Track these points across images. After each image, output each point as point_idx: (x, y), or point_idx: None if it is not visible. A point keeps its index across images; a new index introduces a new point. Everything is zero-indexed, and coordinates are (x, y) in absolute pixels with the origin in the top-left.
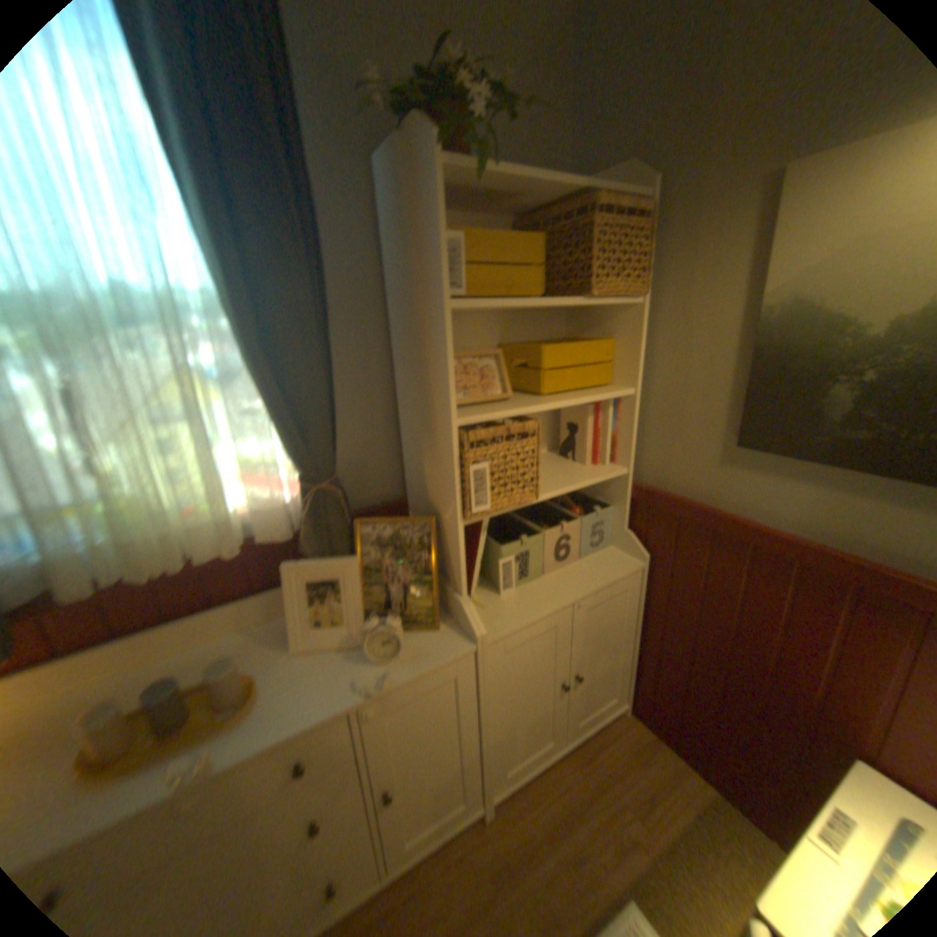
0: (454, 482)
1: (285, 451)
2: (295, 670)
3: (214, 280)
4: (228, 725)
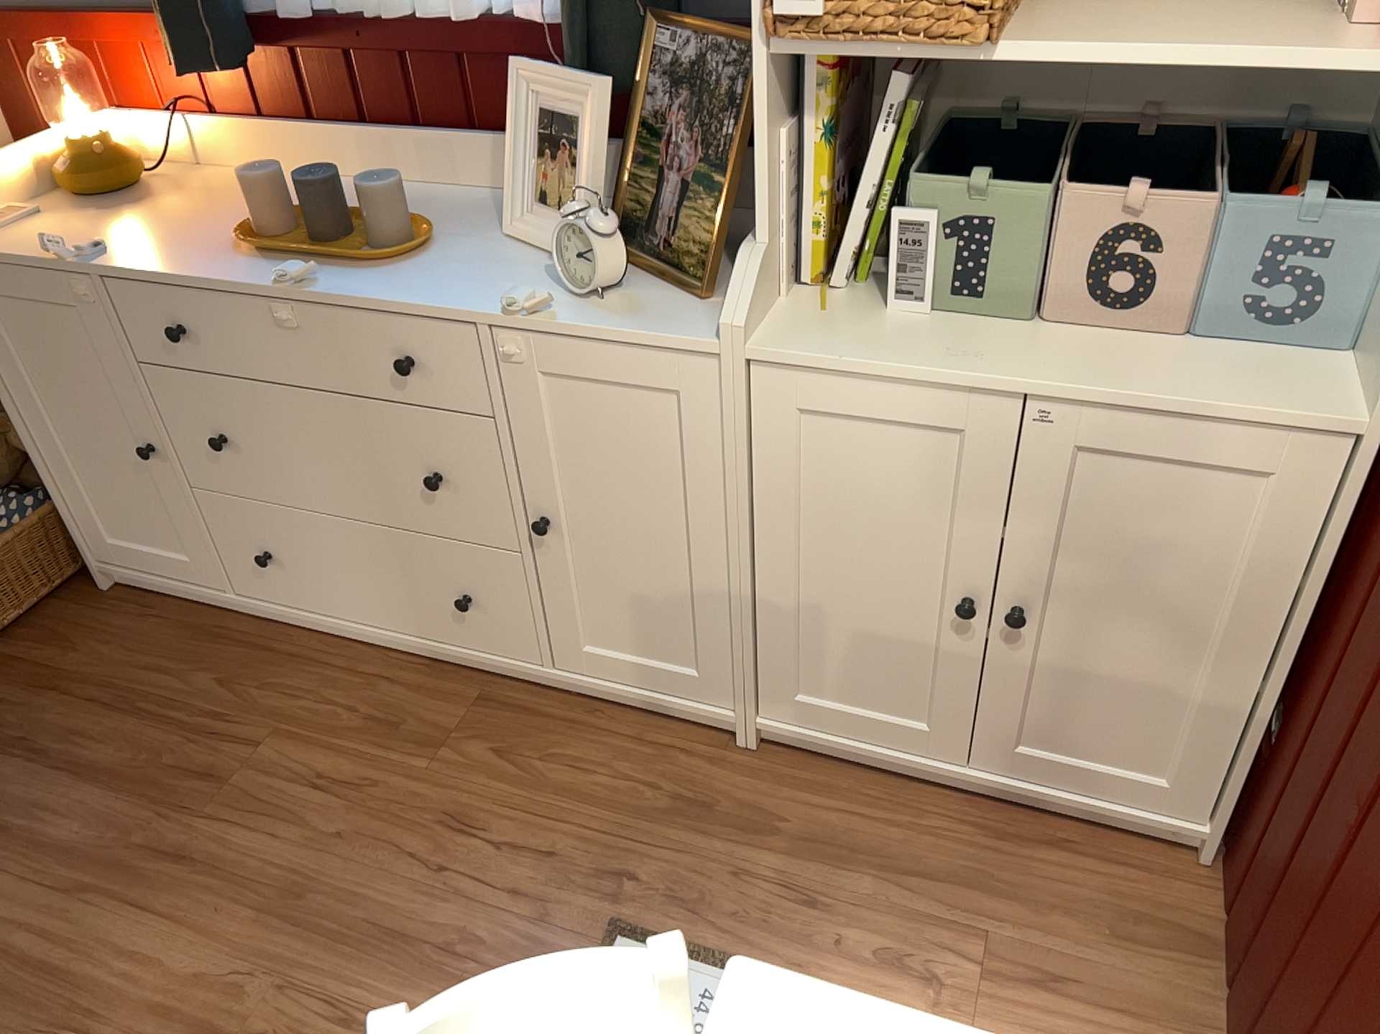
0: None
1: None
2: (494, 257)
3: None
4: (370, 262)
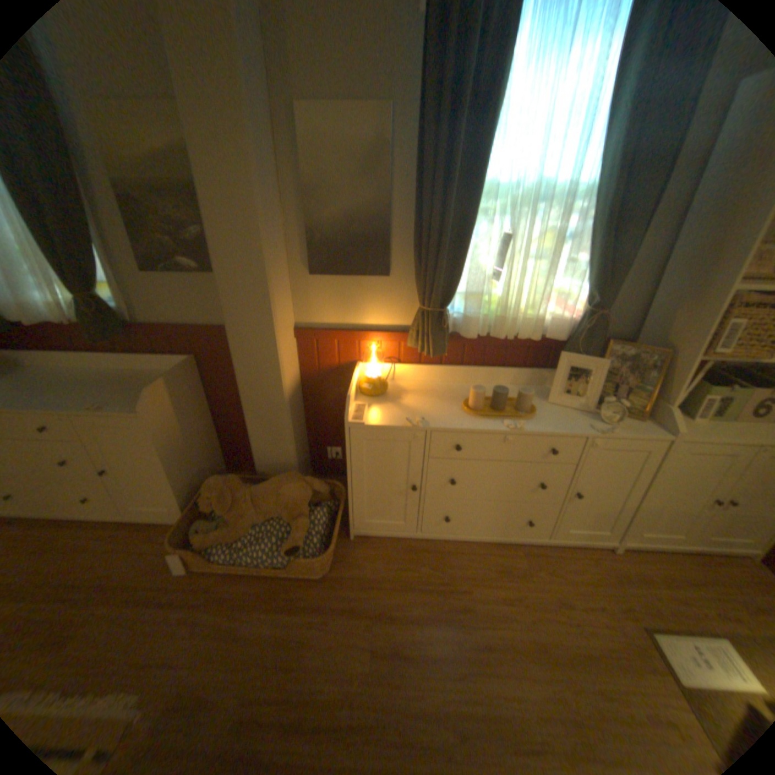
0: (710, 327)
1: (592, 286)
2: (552, 409)
3: (606, 177)
4: (527, 415)
